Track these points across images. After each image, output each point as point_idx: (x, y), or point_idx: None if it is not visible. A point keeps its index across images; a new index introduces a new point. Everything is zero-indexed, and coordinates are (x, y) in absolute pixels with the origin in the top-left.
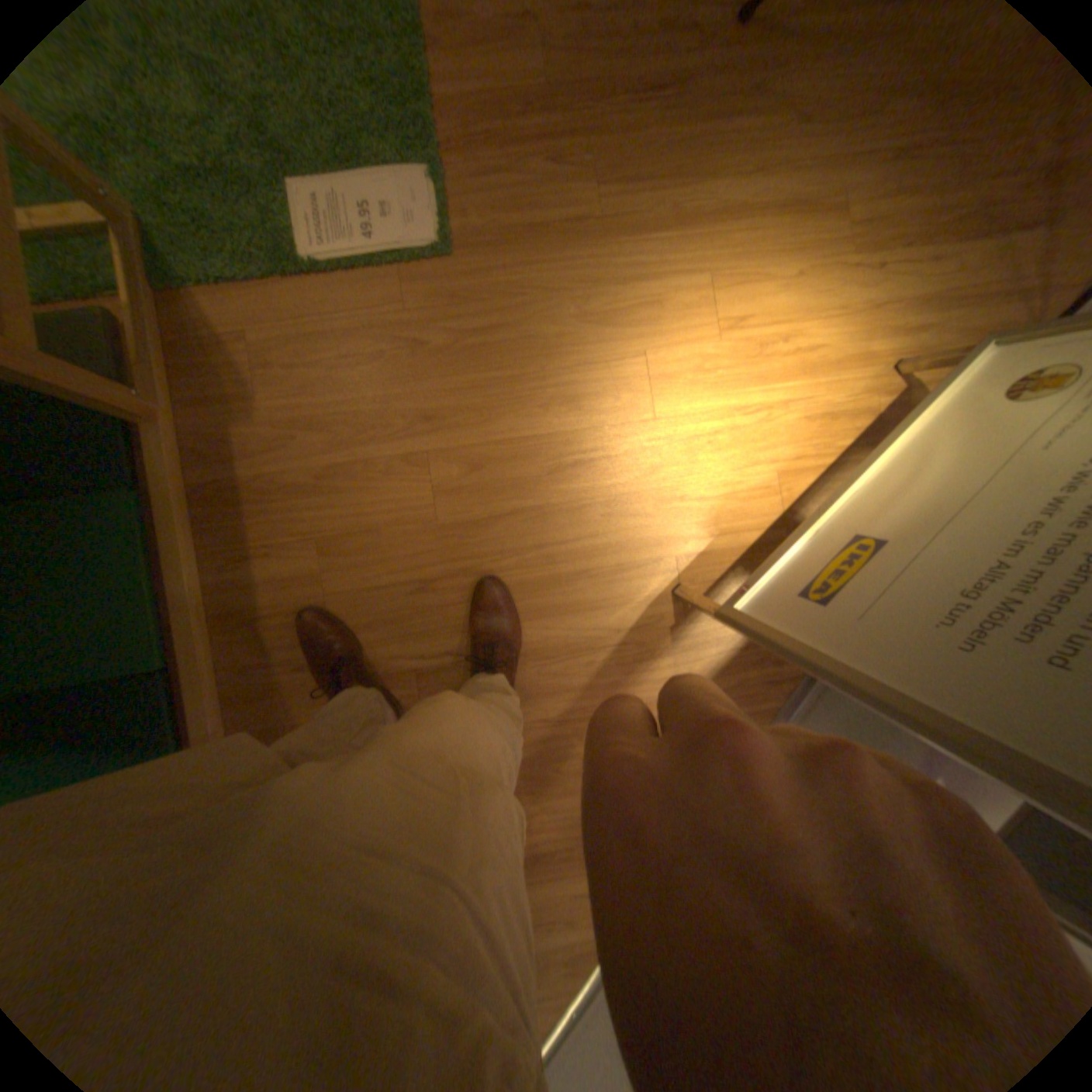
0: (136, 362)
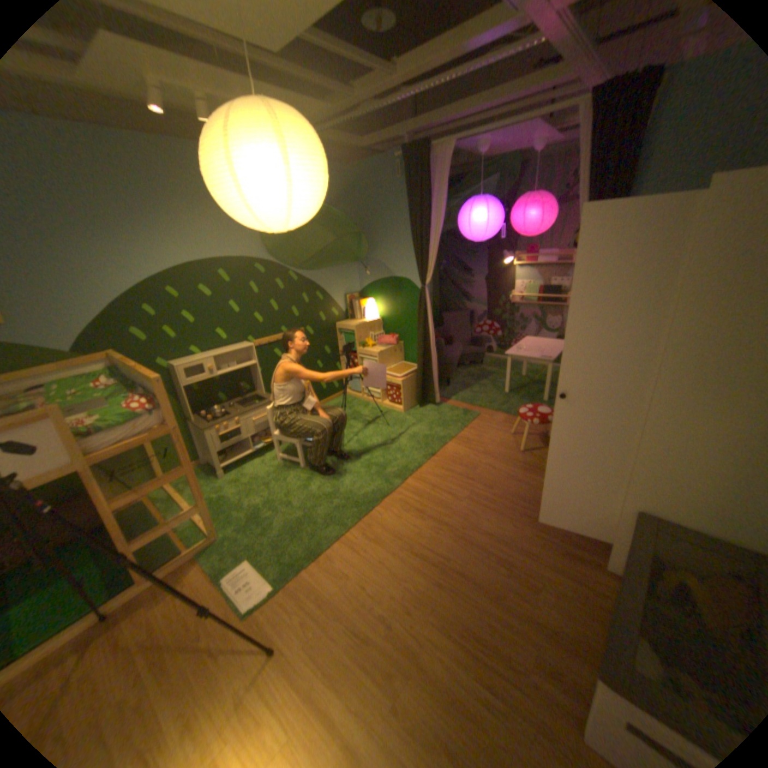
0: (158, 573)
